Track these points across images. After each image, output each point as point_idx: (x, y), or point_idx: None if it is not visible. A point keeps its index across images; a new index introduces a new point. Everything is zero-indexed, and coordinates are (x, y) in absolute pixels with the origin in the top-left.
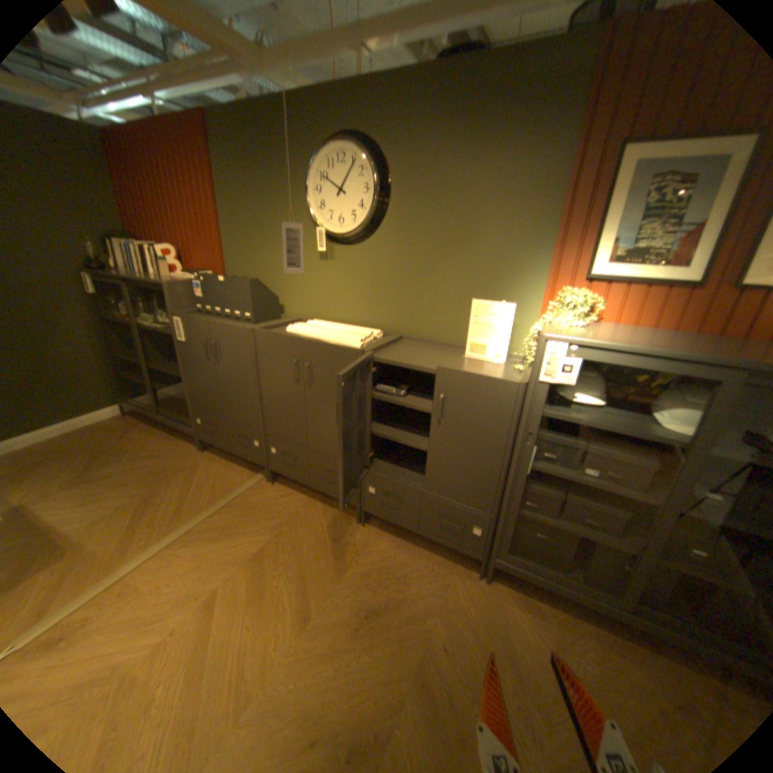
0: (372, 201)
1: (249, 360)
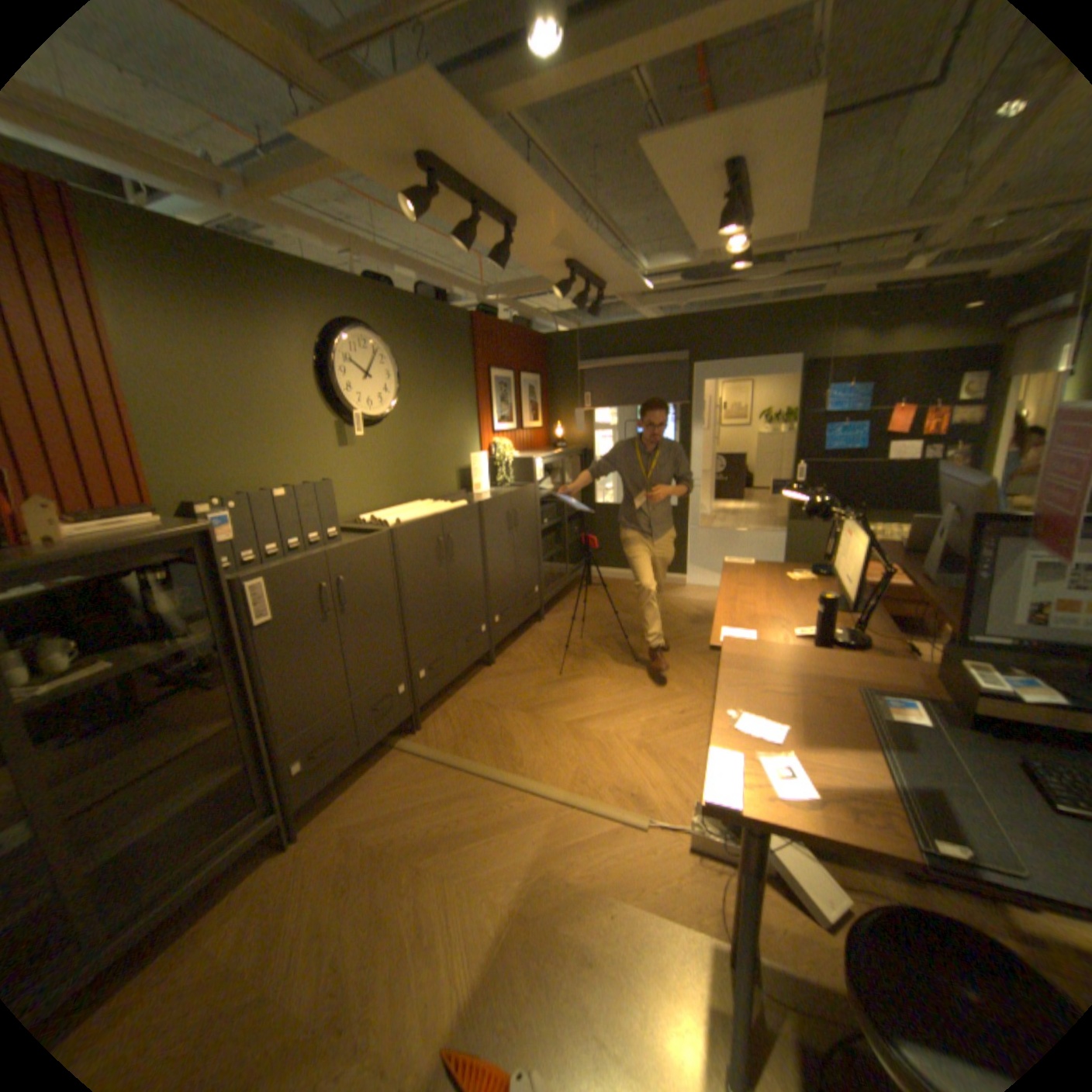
0: (399, 388)
1: (390, 574)
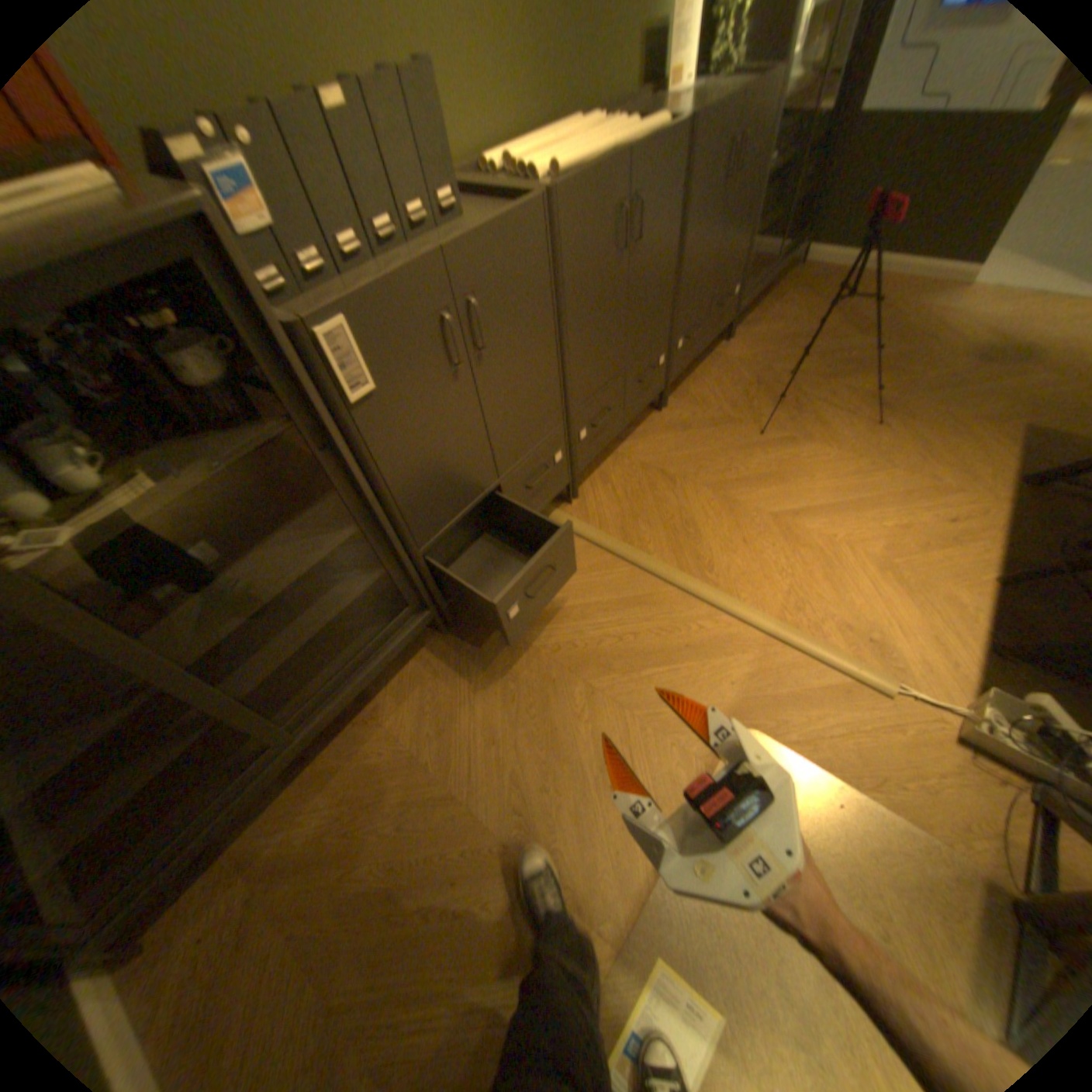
0: None
1: (546, 285)
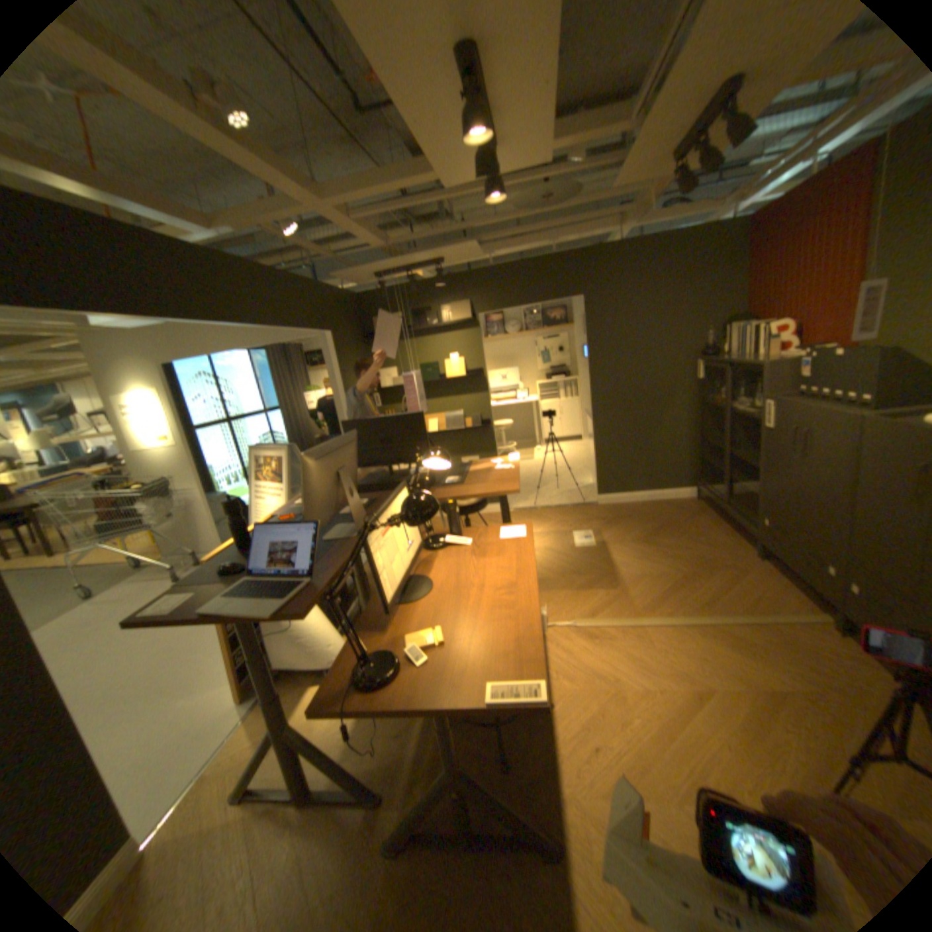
0: None
1: (849, 457)
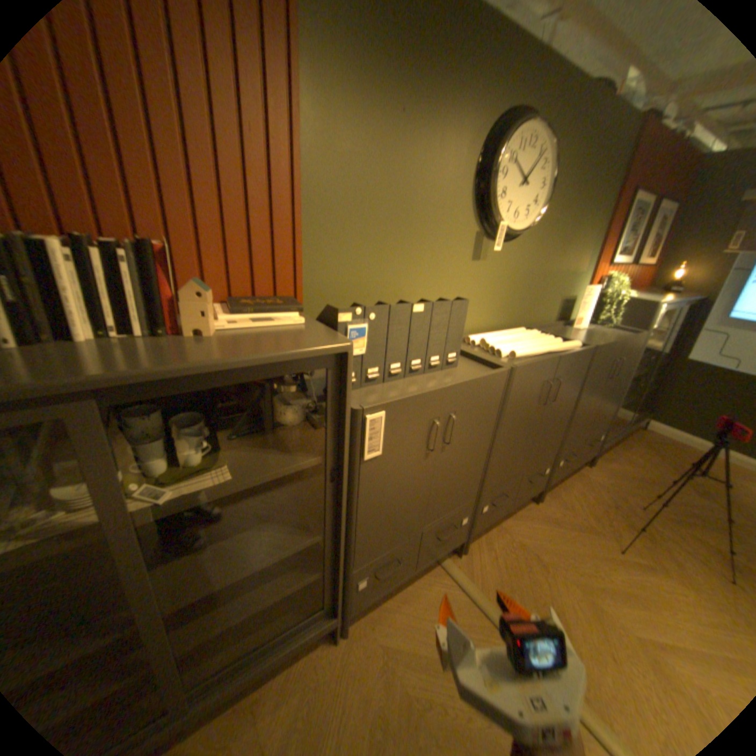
0: (550, 200)
1: (495, 414)
